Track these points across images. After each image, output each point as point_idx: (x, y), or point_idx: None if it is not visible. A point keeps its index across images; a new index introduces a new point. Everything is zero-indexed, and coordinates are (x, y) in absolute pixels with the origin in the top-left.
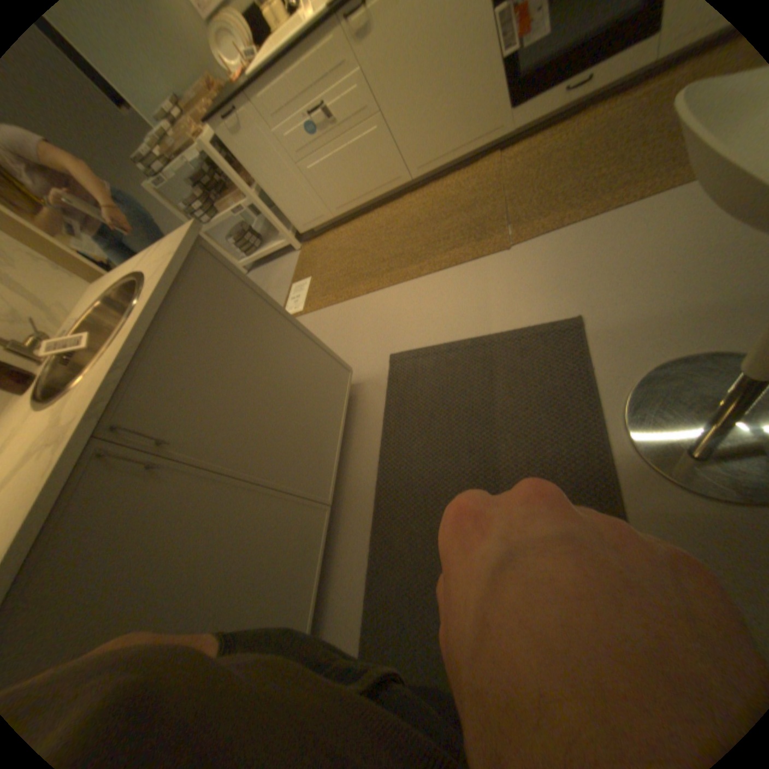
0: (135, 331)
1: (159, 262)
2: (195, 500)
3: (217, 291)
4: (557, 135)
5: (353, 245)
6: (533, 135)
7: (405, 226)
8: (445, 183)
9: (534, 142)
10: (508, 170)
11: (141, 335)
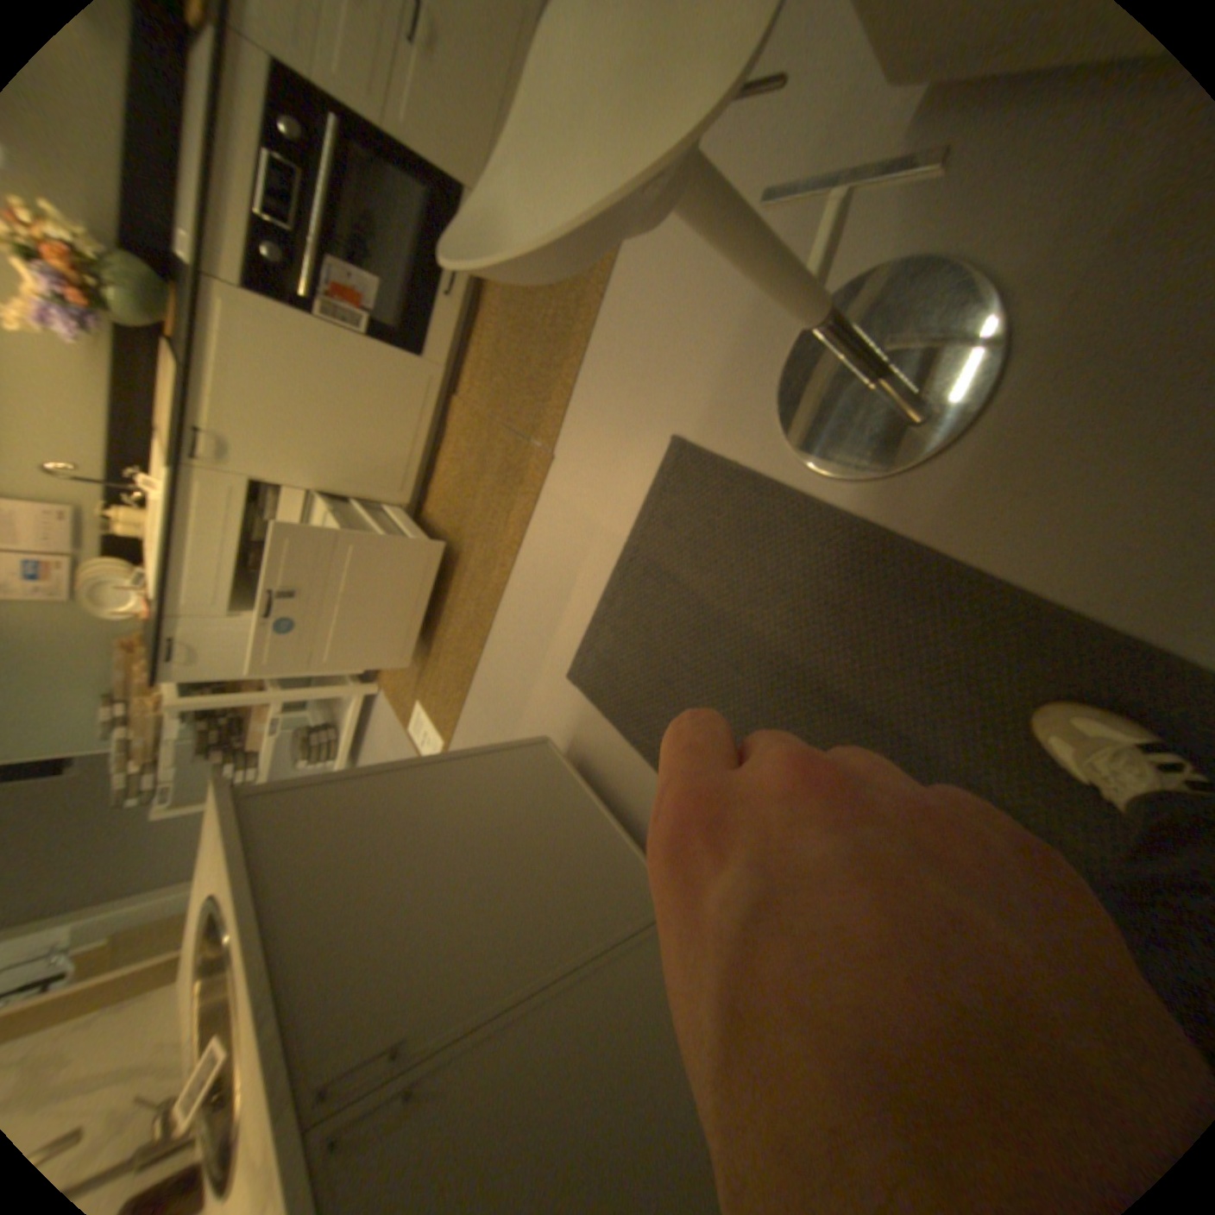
0: (248, 958)
1: (215, 862)
2: (505, 1075)
3: (306, 820)
4: (485, 332)
5: (423, 622)
6: (466, 354)
7: (449, 548)
8: (441, 473)
9: (473, 357)
10: (479, 401)
11: (259, 955)
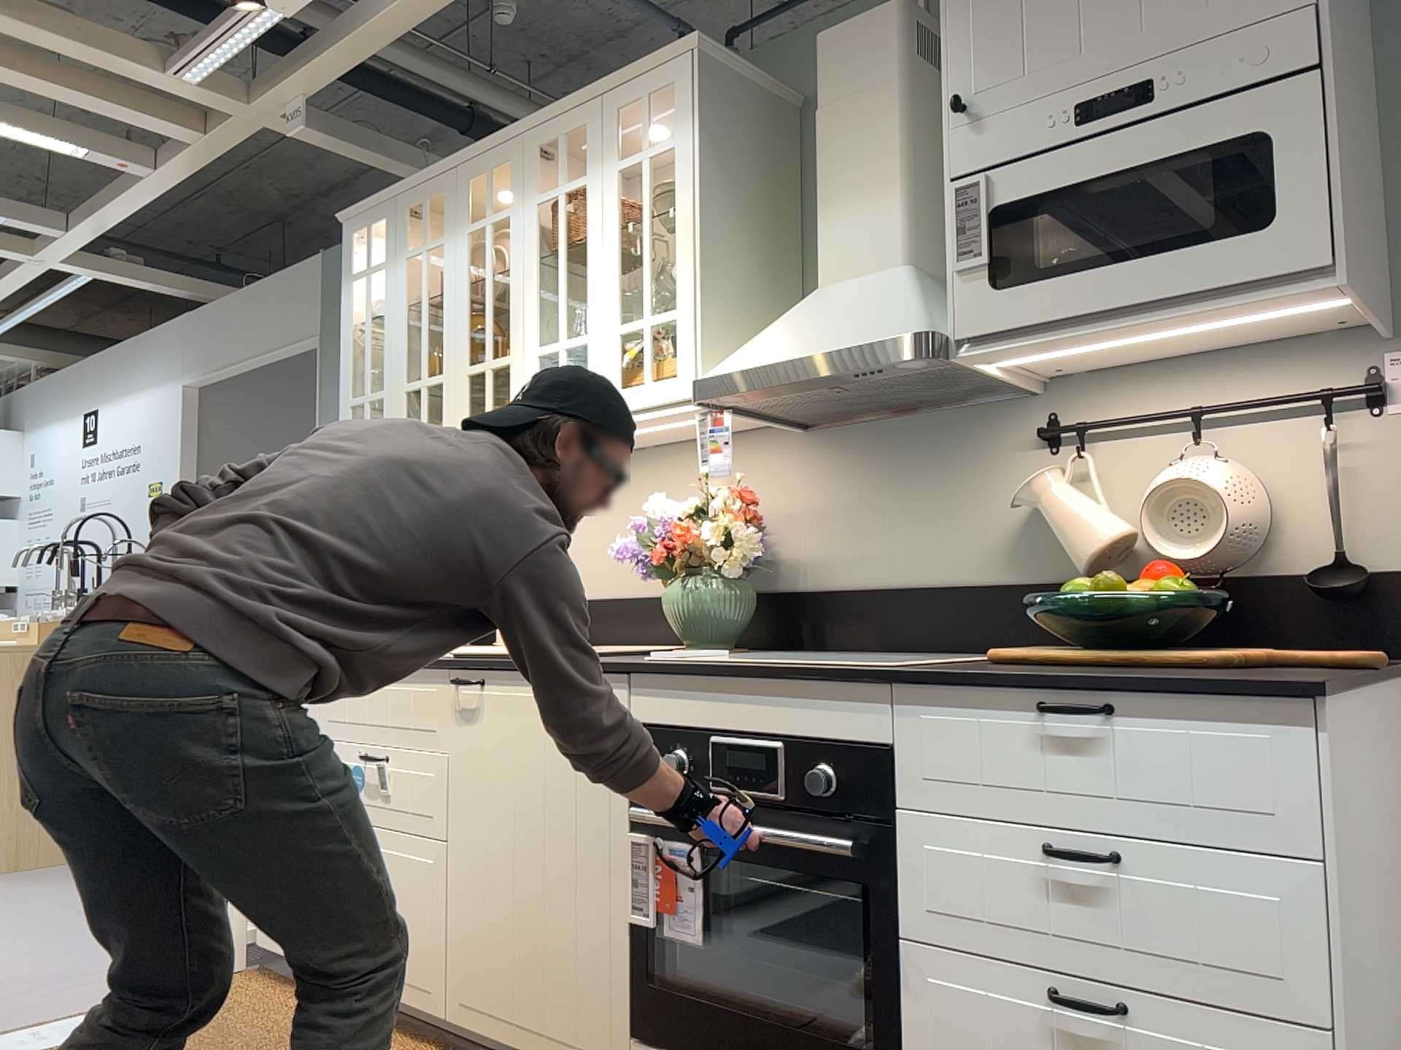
0: None
1: None
2: None
3: None
4: None
5: (238, 1044)
6: None
7: None
8: None
9: None
10: None
11: None
